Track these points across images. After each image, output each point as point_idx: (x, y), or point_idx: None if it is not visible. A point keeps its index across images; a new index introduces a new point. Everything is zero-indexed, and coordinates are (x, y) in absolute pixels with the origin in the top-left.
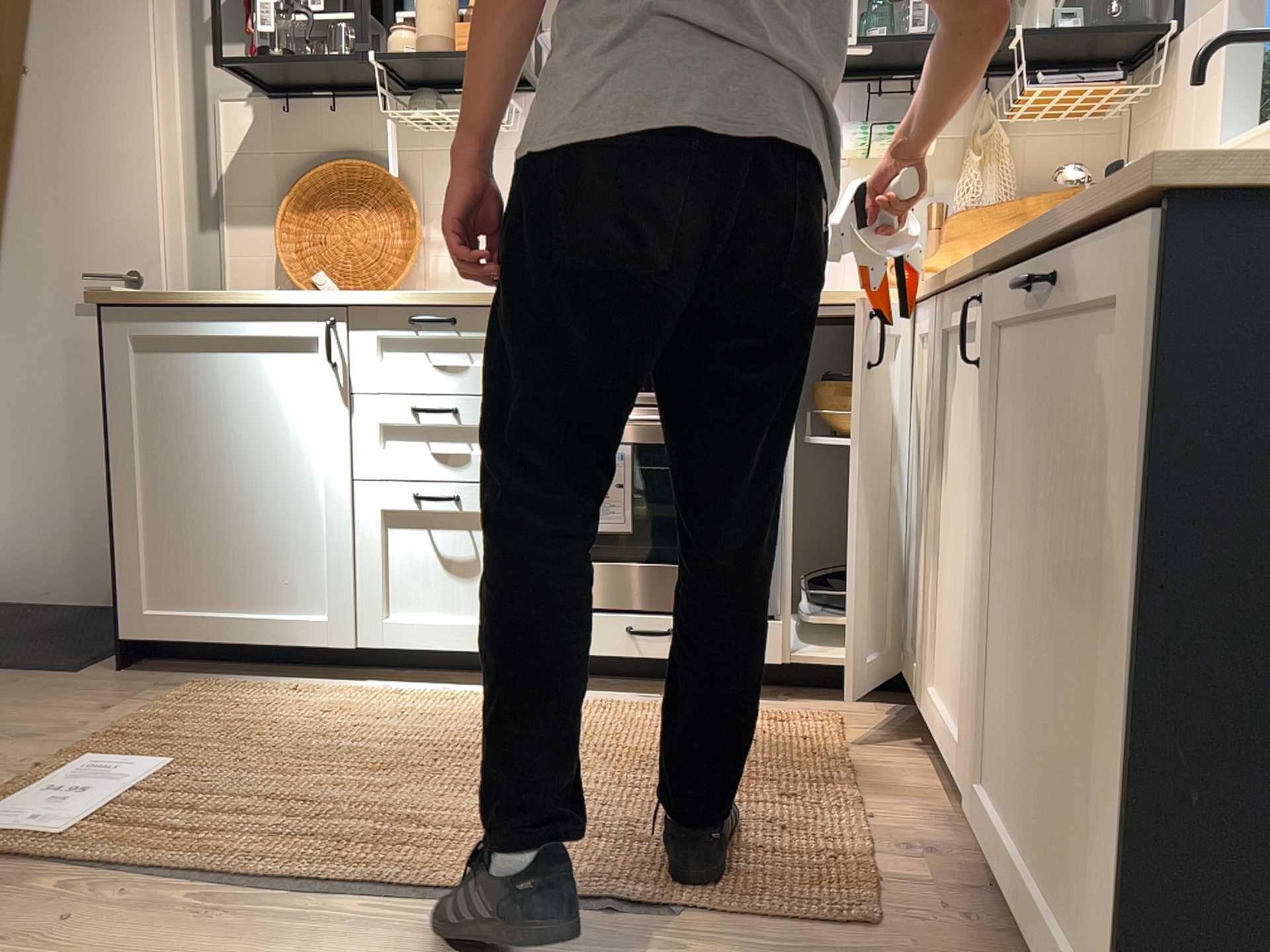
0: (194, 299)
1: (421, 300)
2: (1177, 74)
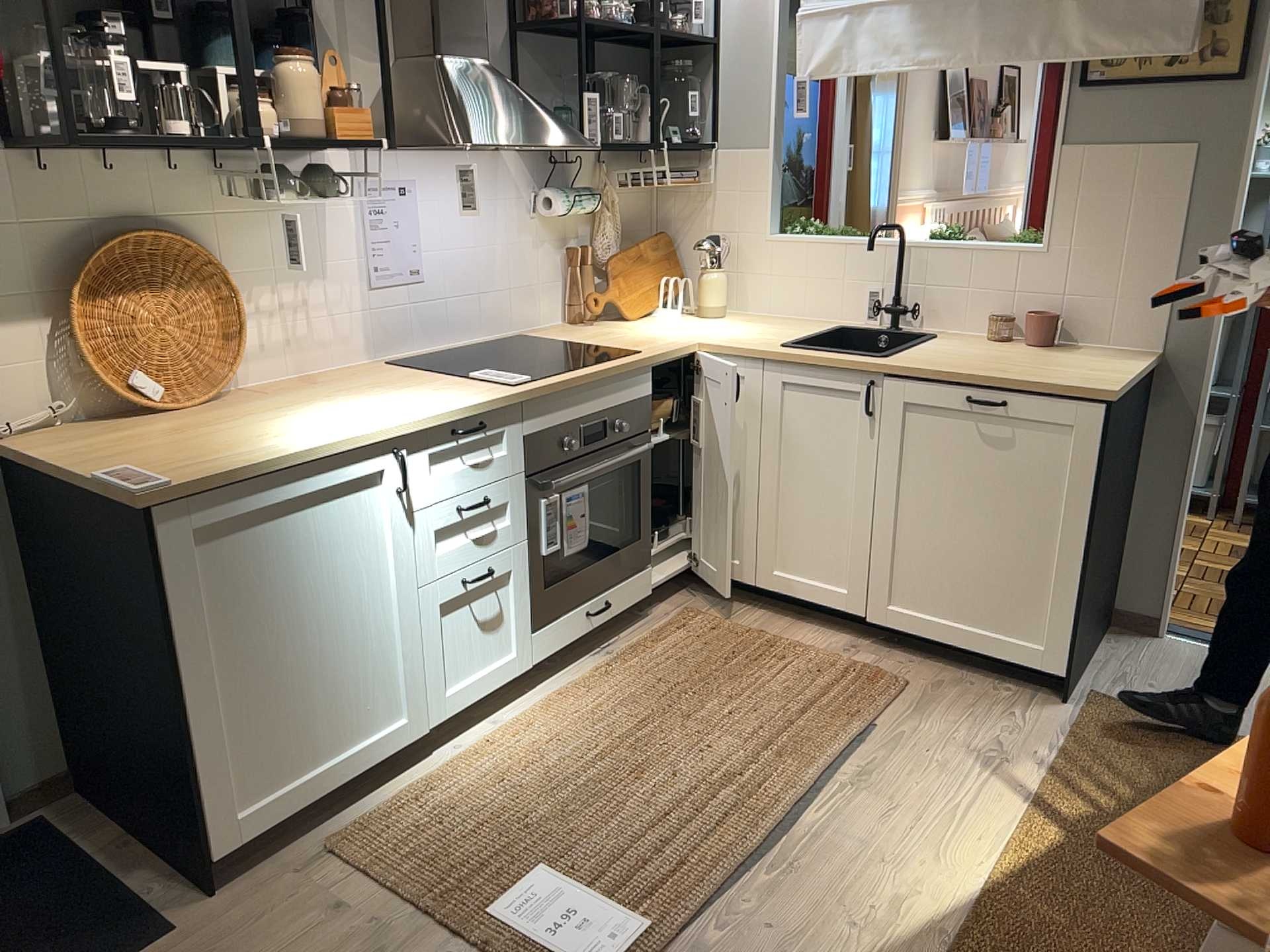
0: (270, 467)
1: (465, 413)
2: (721, 174)
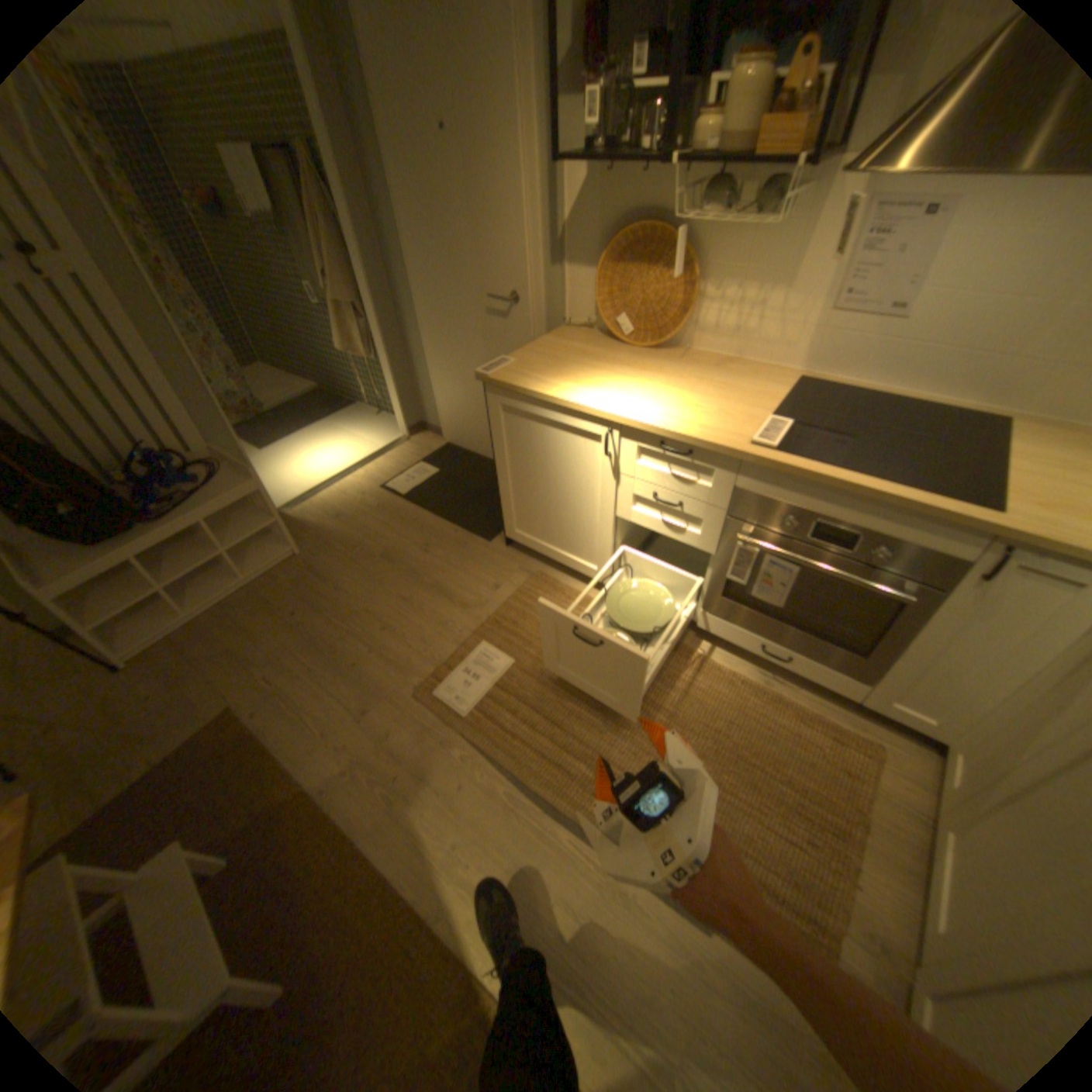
0: (531, 394)
1: (670, 435)
2: None
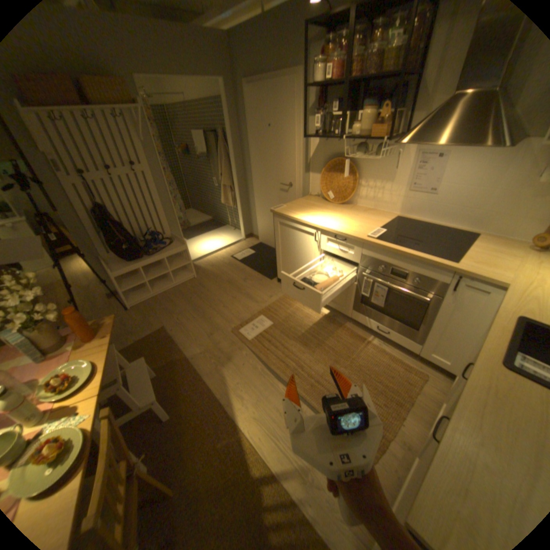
0: (289, 217)
1: (337, 233)
2: None
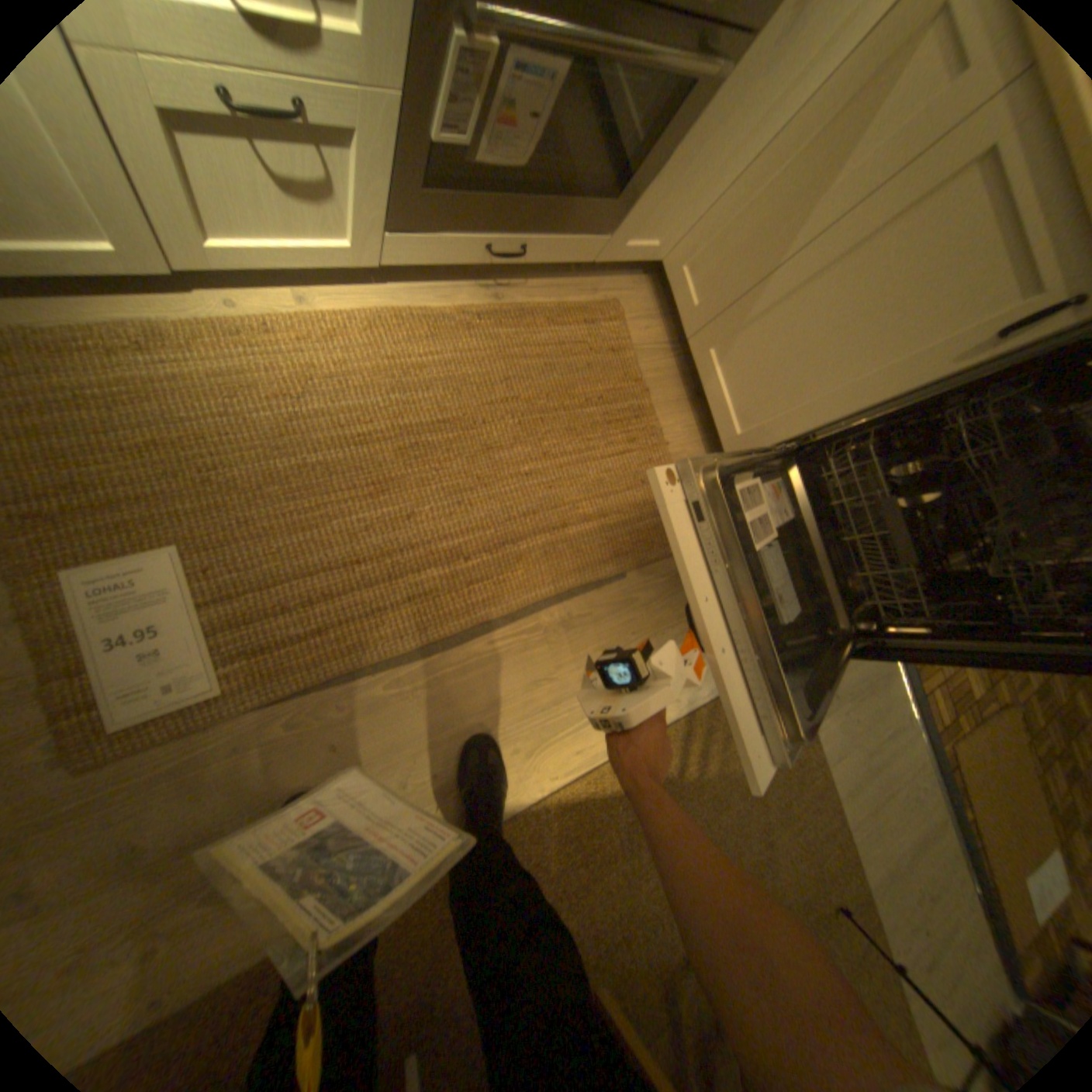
0: None
1: None
2: None
